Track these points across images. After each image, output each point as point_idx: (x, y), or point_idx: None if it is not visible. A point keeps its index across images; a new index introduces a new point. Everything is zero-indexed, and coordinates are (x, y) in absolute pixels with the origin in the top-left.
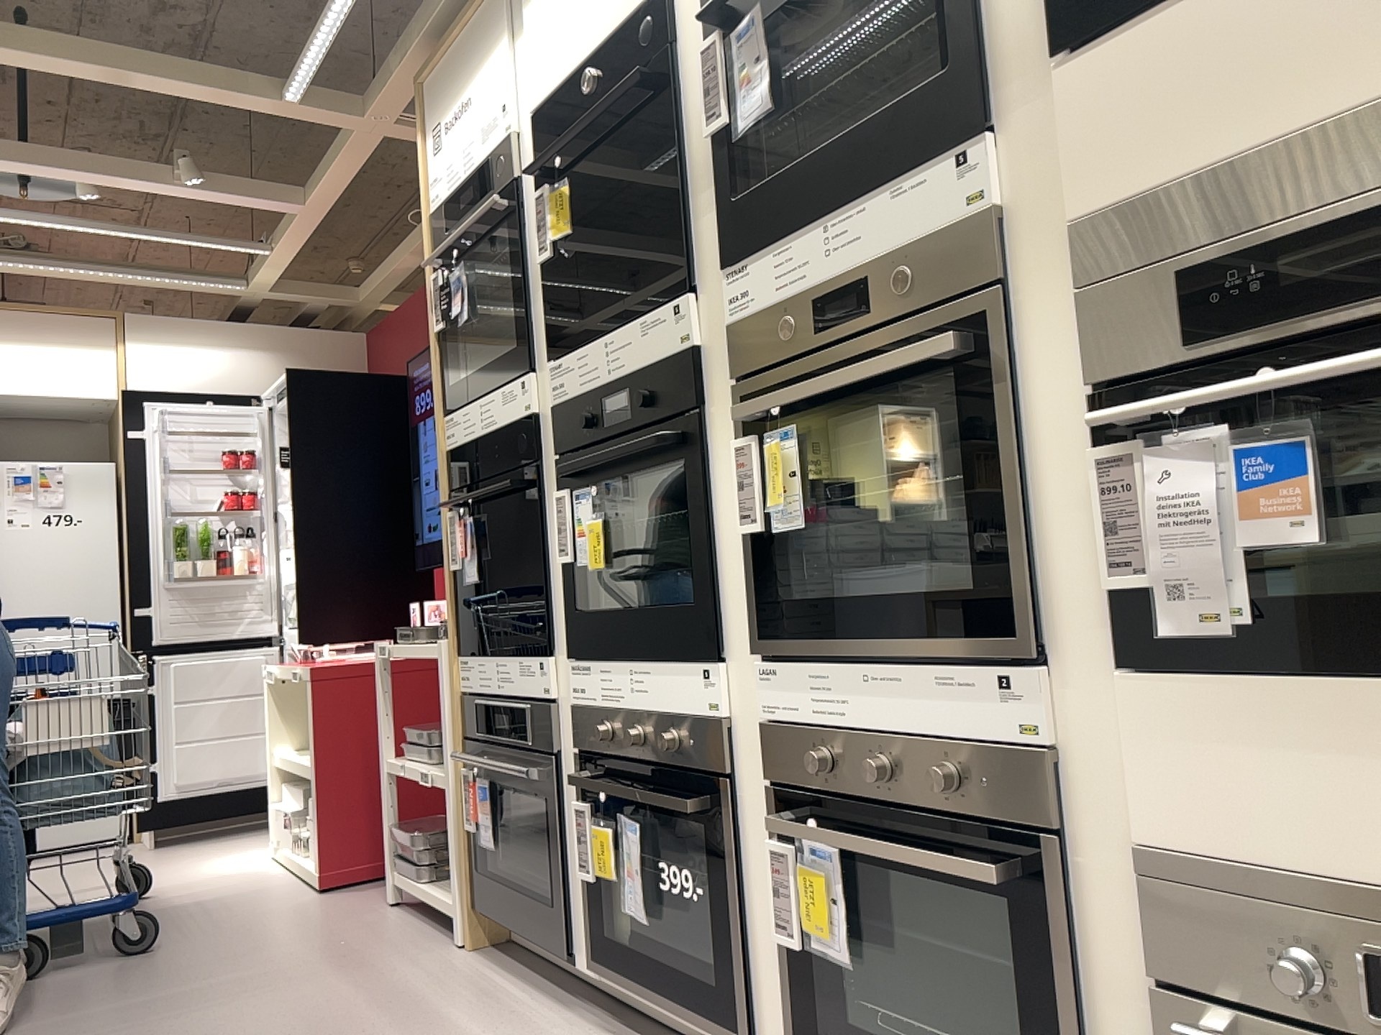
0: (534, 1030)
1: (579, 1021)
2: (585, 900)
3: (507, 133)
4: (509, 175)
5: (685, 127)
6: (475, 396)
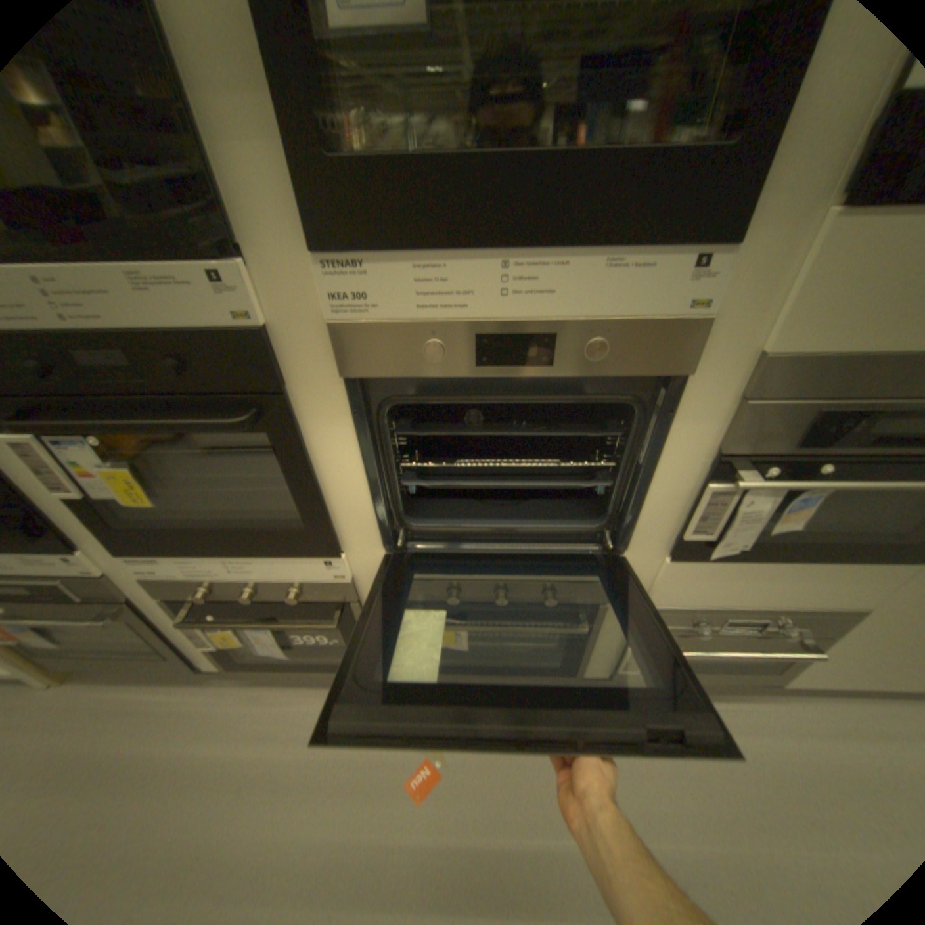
0: (201, 720)
1: (222, 693)
2: (200, 651)
3: None
4: None
5: None
6: None
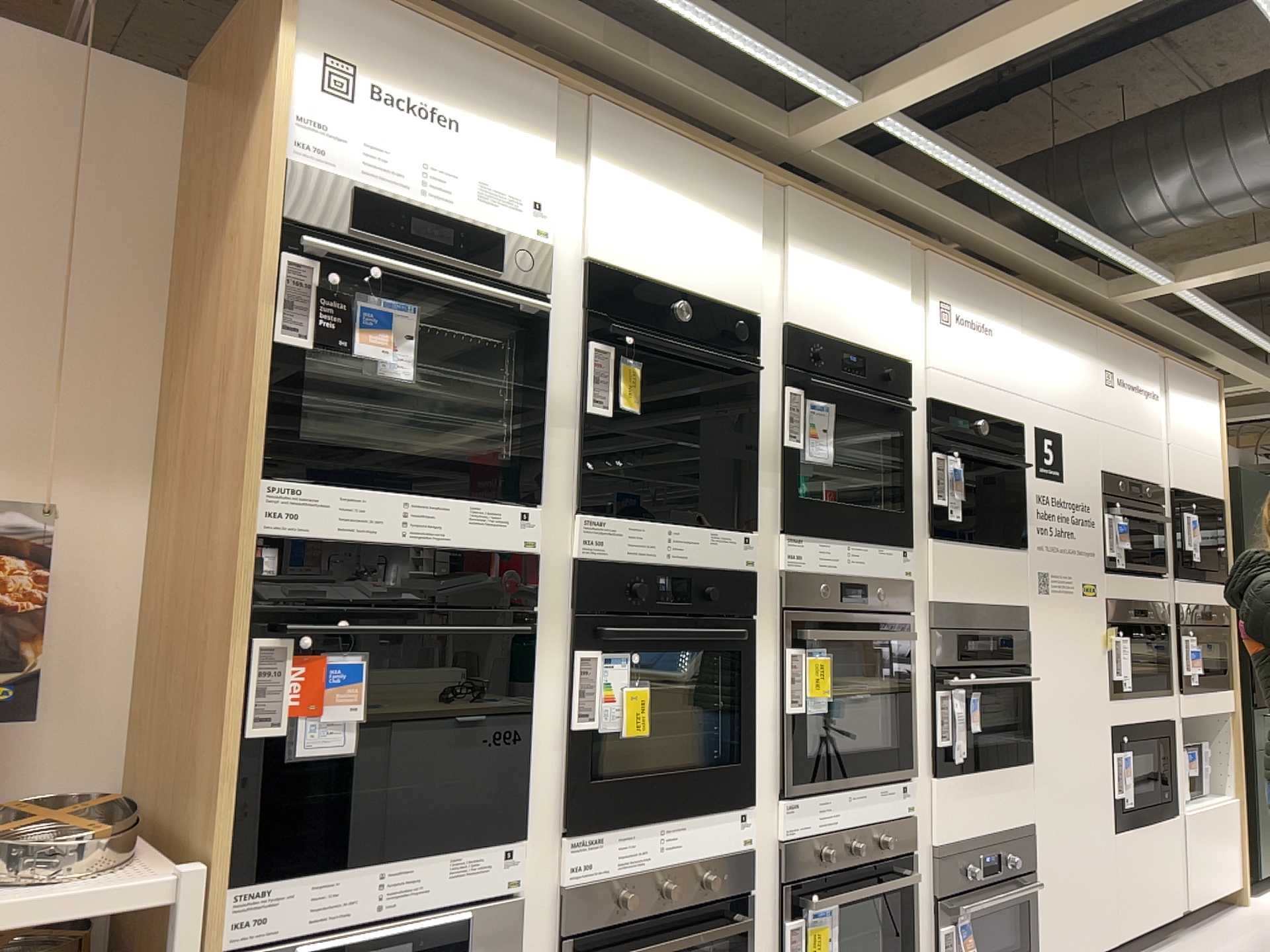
0: None
1: None
2: None
3: (547, 244)
4: (547, 290)
5: (754, 420)
6: (402, 486)
